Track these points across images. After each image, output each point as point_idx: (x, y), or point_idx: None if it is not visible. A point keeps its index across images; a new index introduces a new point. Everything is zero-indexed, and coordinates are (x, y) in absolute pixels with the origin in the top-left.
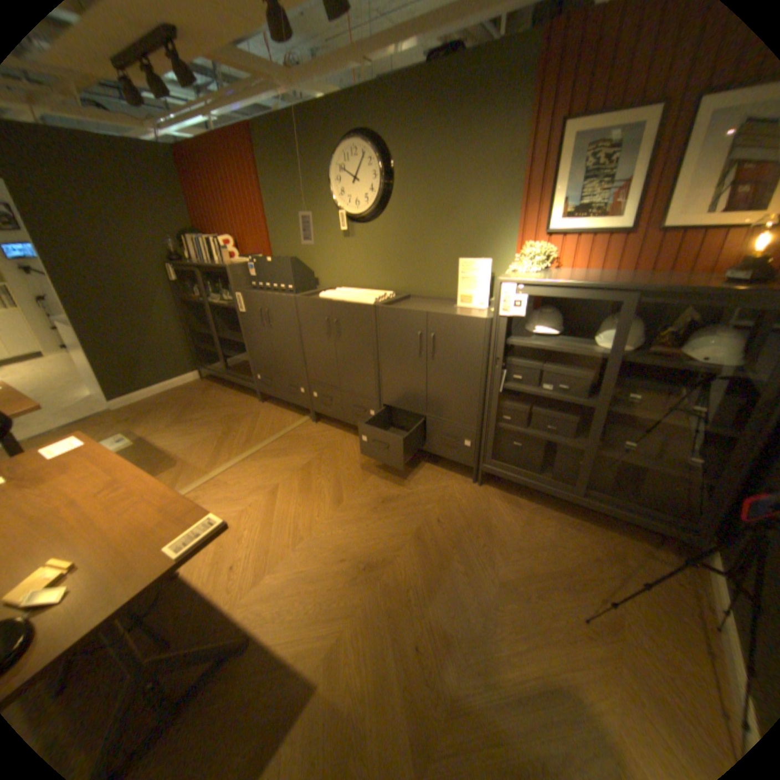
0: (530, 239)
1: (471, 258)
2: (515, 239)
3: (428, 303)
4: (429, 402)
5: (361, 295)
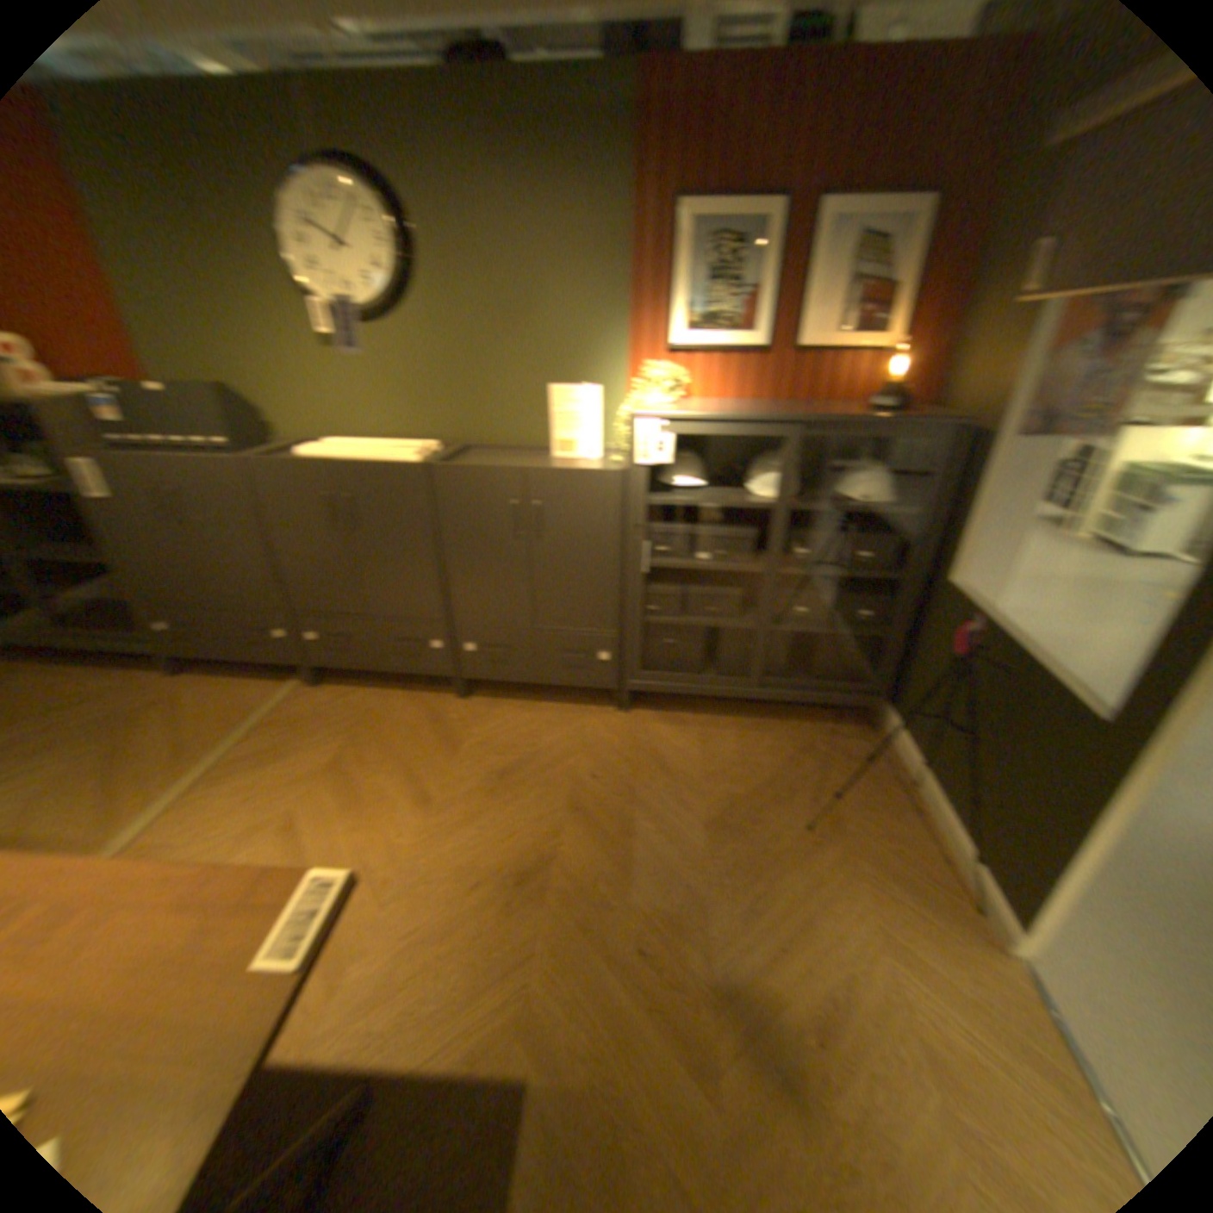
0: (648, 356)
1: (567, 383)
2: (627, 355)
3: (506, 454)
4: (540, 606)
5: (387, 447)
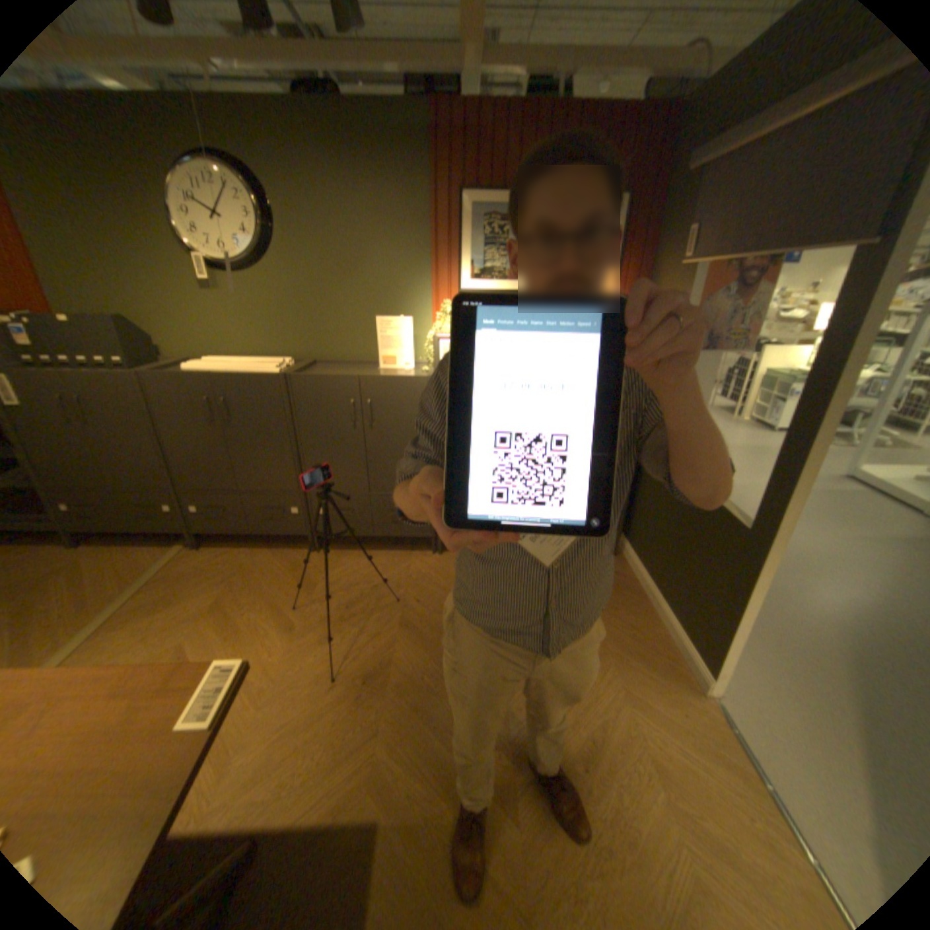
0: (444, 297)
1: (387, 316)
2: (430, 297)
3: (344, 368)
4: (373, 478)
5: (252, 363)
